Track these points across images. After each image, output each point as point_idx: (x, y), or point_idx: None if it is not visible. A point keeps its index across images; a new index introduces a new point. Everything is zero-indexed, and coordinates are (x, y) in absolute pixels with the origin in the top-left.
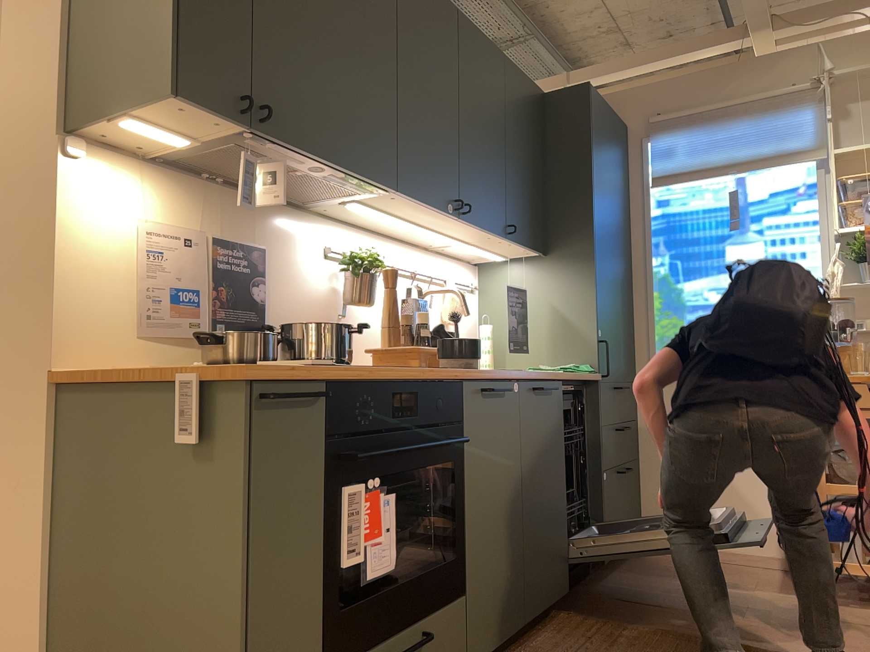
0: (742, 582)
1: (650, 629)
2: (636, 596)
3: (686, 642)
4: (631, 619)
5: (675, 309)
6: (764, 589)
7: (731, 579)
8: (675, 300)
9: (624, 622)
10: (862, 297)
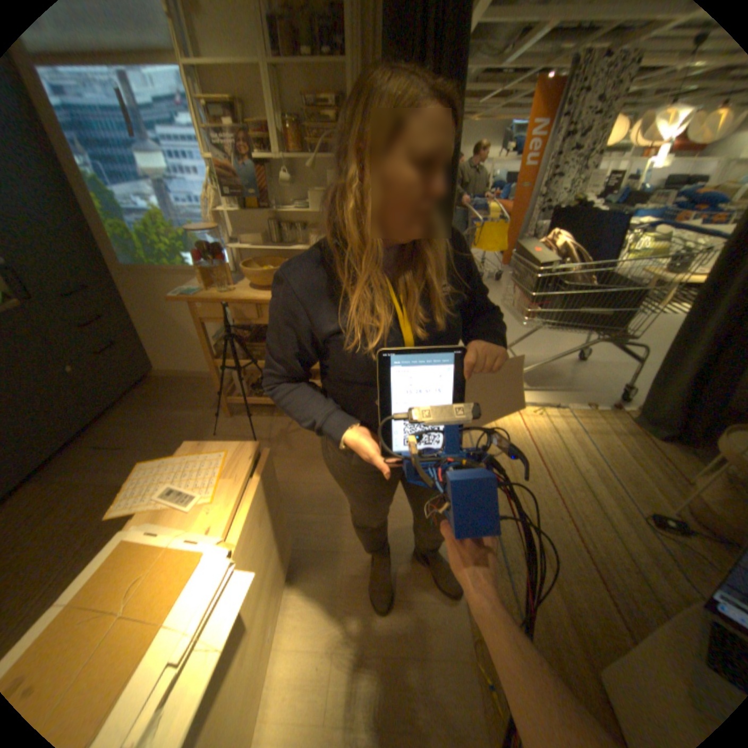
0: (196, 402)
1: (89, 486)
2: (110, 442)
3: (101, 499)
4: (84, 476)
5: (113, 213)
6: (202, 408)
7: (190, 401)
8: (109, 204)
9: (76, 482)
10: (241, 215)
